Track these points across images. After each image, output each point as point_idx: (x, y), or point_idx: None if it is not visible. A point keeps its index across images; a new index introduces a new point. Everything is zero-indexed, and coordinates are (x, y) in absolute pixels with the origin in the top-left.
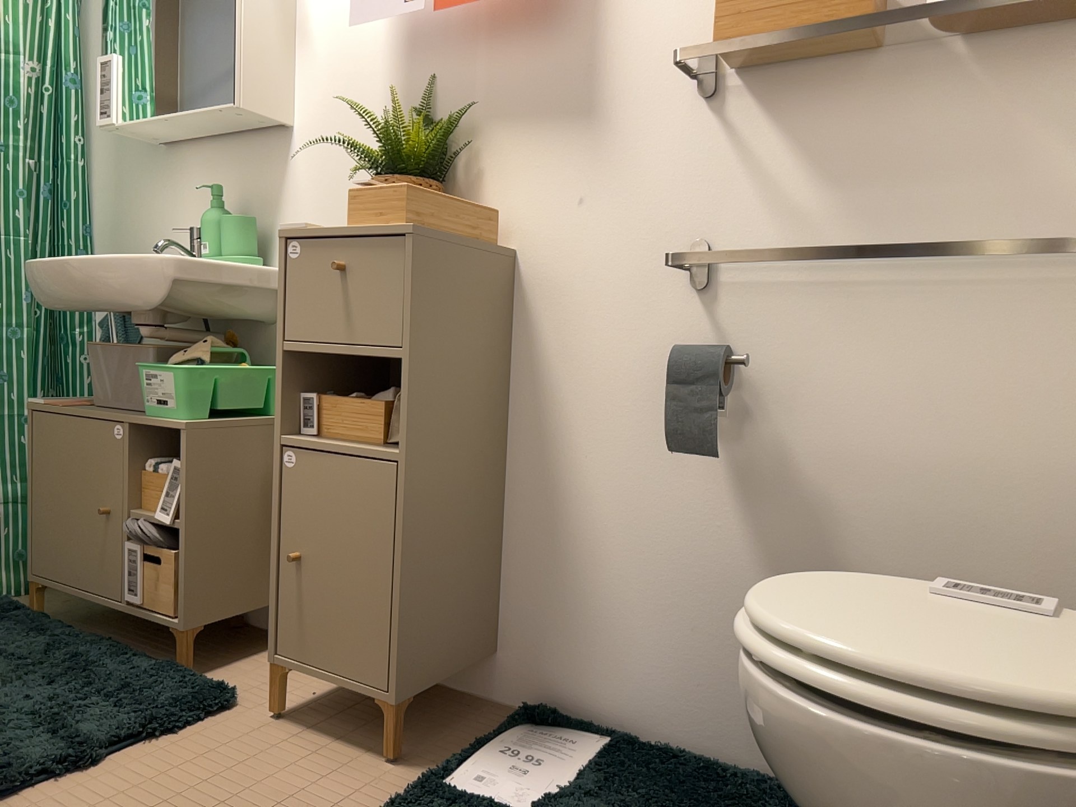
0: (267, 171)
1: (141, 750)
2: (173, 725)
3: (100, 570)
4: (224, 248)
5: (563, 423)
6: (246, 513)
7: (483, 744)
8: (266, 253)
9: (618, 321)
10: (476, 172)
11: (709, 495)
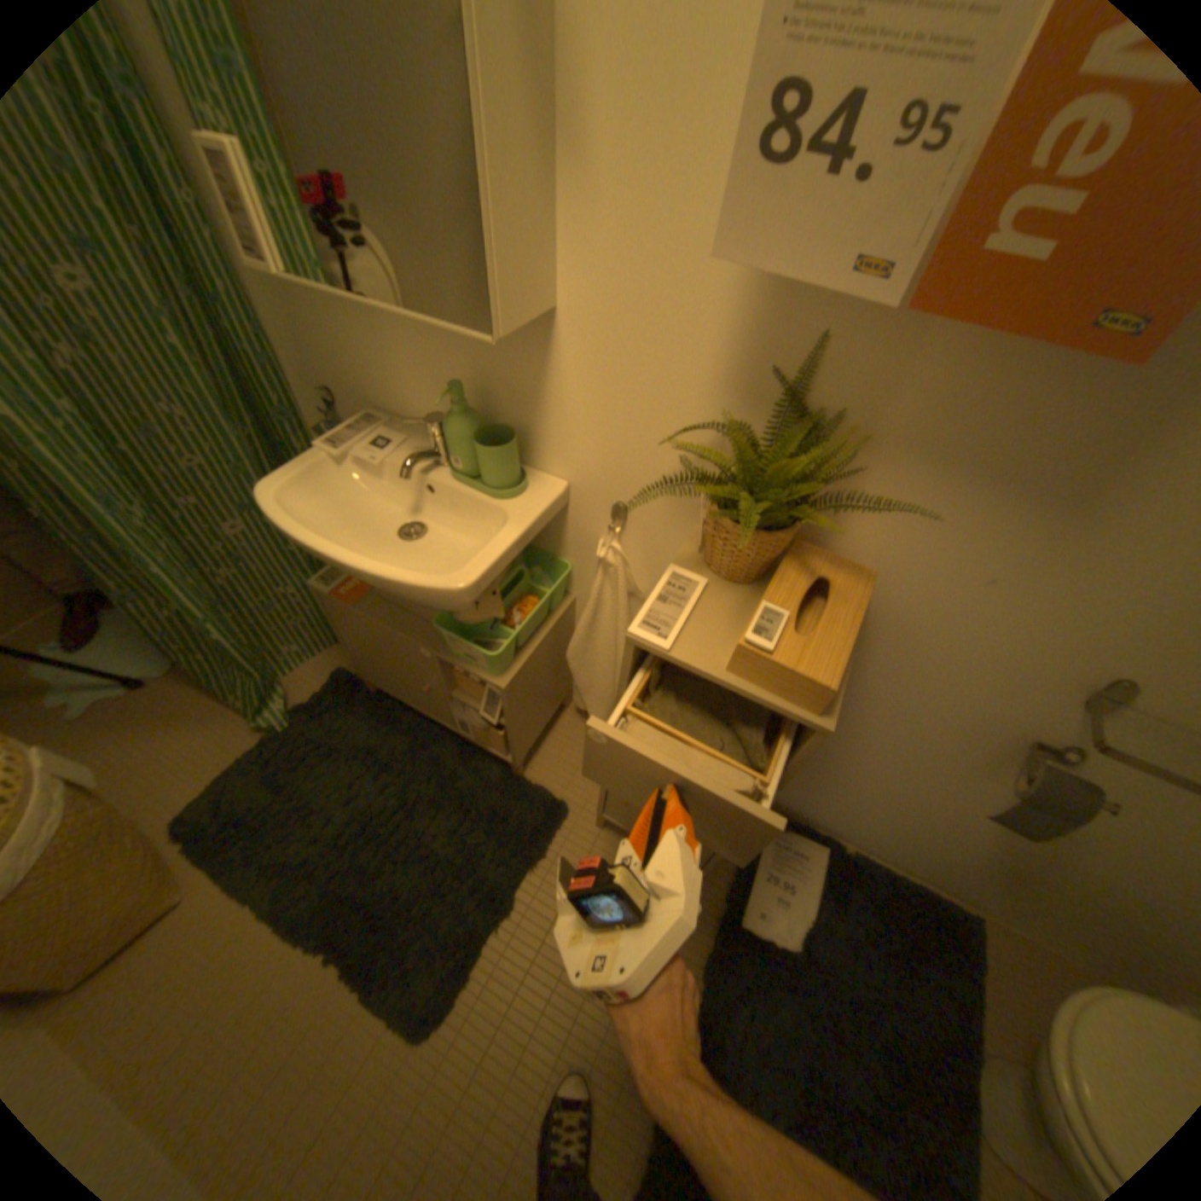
0: (517, 353)
1: (535, 885)
2: (546, 857)
3: (432, 708)
4: (489, 477)
5: (863, 712)
6: (547, 686)
7: (754, 870)
8: (523, 449)
9: (972, 685)
10: (853, 488)
11: (984, 799)
